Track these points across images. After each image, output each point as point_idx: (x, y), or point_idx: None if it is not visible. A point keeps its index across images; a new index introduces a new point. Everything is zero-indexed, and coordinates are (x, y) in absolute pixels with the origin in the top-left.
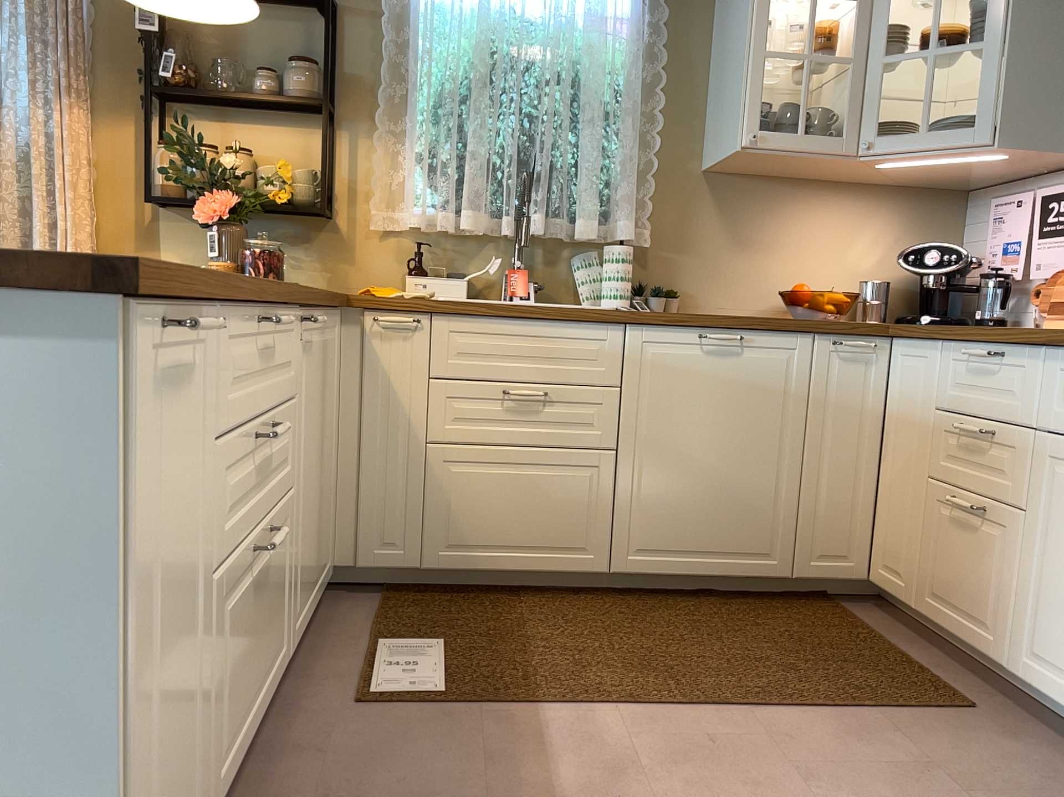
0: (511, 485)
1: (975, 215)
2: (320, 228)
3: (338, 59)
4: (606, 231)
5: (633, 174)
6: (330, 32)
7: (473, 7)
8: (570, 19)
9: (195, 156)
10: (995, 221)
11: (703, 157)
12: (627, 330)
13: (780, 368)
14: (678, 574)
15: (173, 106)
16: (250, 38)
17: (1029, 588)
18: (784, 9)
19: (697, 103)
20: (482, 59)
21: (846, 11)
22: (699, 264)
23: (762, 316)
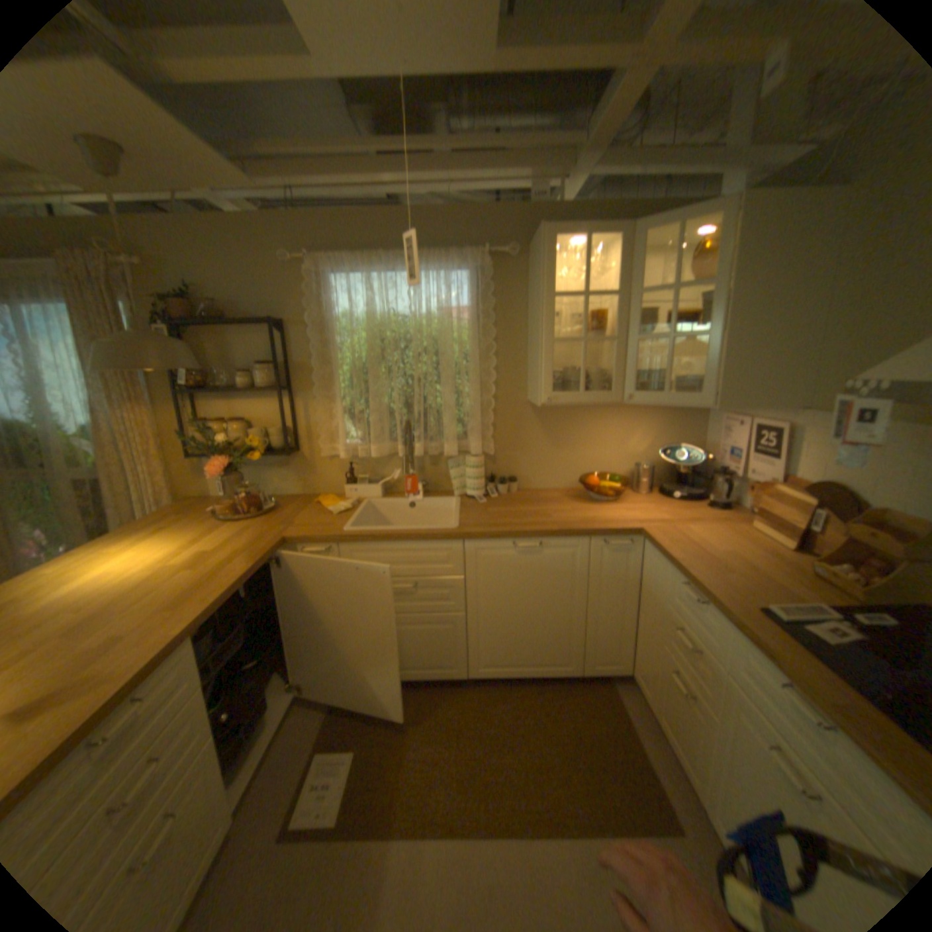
0: (400, 636)
1: (714, 415)
2: (293, 457)
3: (287, 355)
4: (466, 446)
5: (478, 414)
6: (273, 345)
7: (365, 314)
8: (430, 313)
9: (196, 441)
10: (725, 430)
11: (526, 393)
12: (464, 543)
13: (566, 560)
14: (509, 679)
15: (194, 394)
16: (232, 347)
17: (720, 776)
18: (574, 291)
19: (520, 358)
20: (372, 350)
21: (615, 295)
22: (528, 460)
23: (554, 527)
